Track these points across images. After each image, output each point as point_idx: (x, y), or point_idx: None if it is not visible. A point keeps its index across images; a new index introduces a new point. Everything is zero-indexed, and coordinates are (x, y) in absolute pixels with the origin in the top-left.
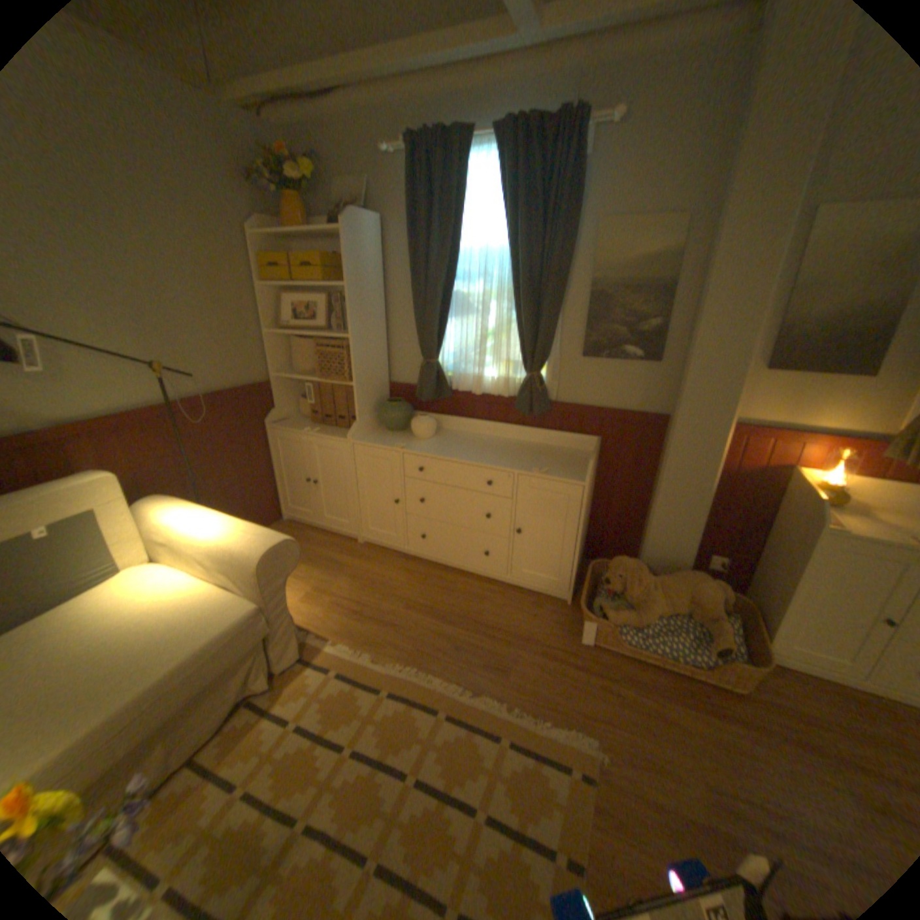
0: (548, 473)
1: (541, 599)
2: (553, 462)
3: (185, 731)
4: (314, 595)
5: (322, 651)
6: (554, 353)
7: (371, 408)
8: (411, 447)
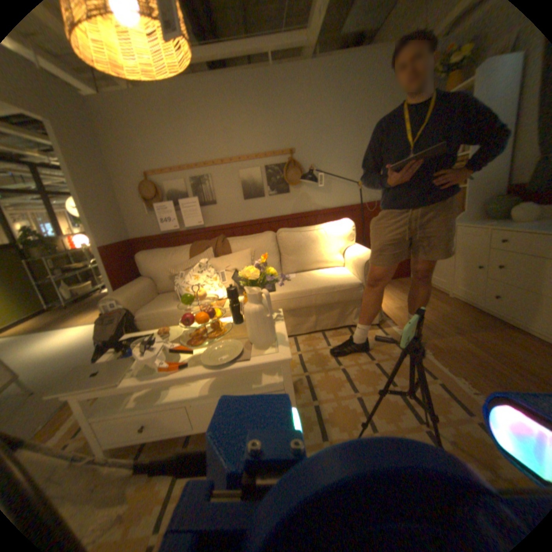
0: None
1: None
2: None
3: (324, 318)
4: (404, 308)
5: (392, 327)
6: None
7: (482, 203)
8: (502, 225)
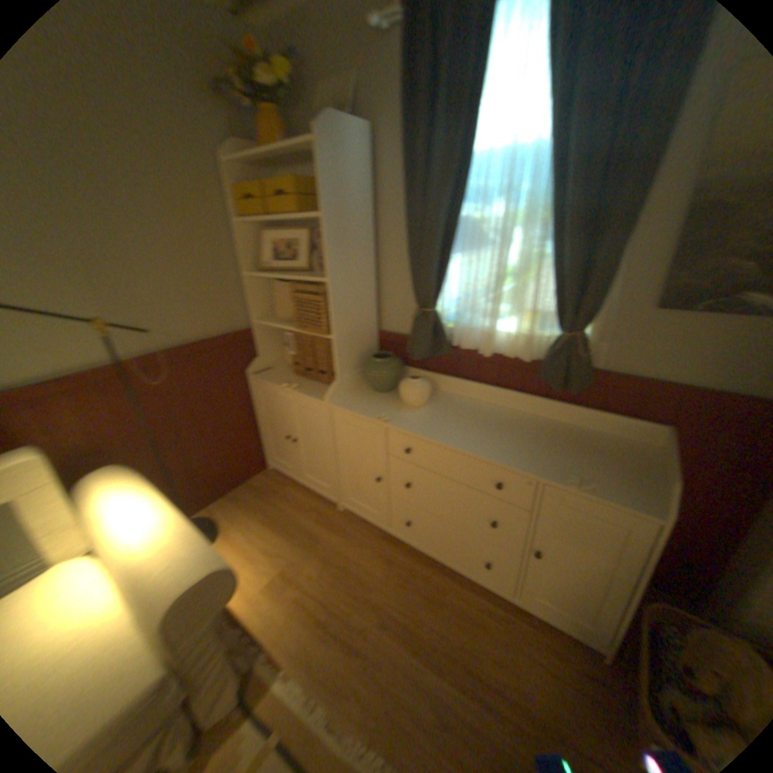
0: (596, 488)
1: (564, 643)
2: (598, 464)
3: None
4: (277, 585)
5: (269, 690)
6: (609, 302)
7: (355, 363)
8: (397, 419)
